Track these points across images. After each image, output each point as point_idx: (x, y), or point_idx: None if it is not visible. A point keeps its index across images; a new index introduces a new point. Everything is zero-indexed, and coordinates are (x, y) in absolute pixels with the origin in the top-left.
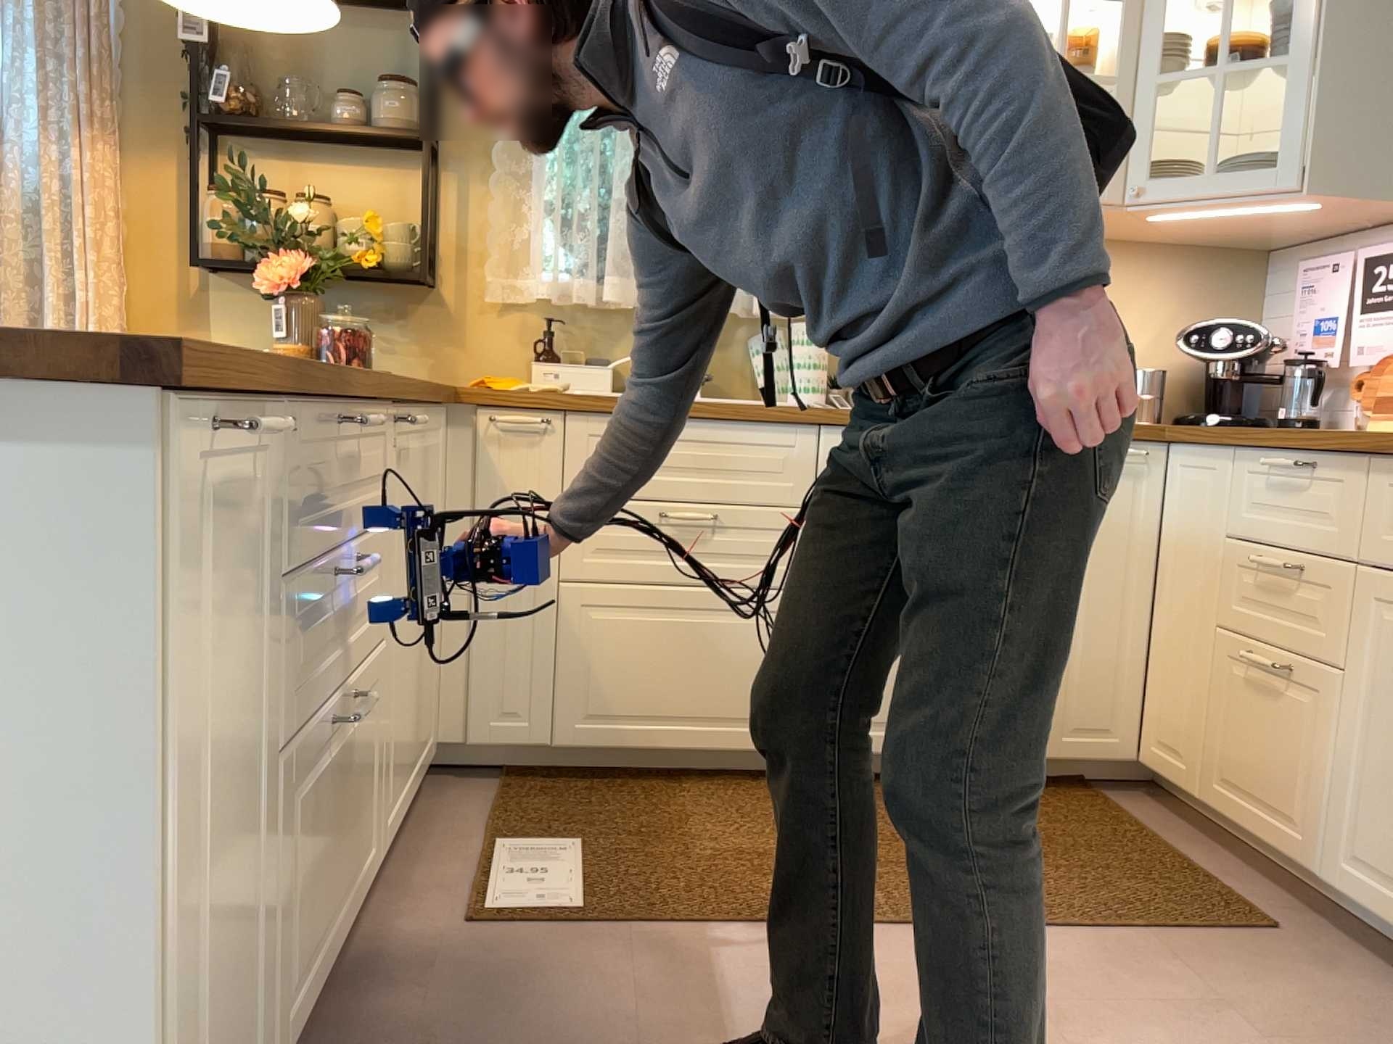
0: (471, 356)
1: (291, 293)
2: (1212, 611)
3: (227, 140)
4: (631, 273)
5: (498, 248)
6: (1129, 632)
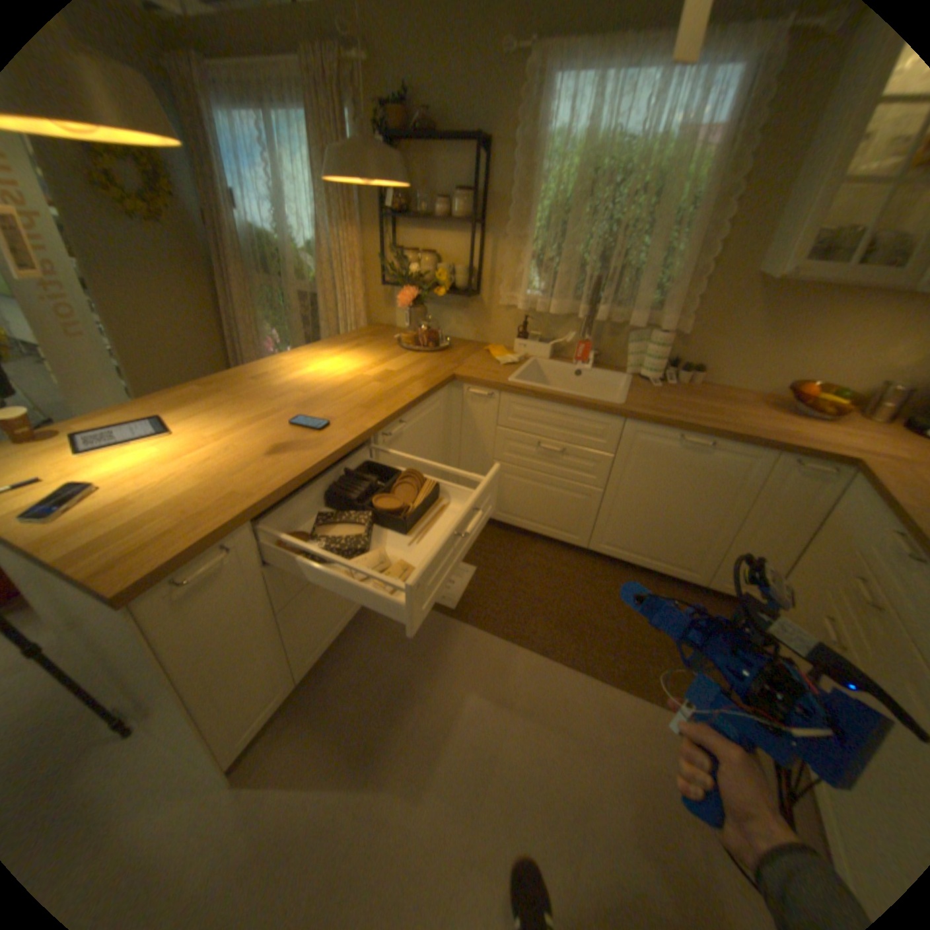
0: (492, 330)
1: (411, 306)
2: (830, 579)
3: (396, 221)
4: (566, 299)
5: (506, 279)
6: (785, 554)
